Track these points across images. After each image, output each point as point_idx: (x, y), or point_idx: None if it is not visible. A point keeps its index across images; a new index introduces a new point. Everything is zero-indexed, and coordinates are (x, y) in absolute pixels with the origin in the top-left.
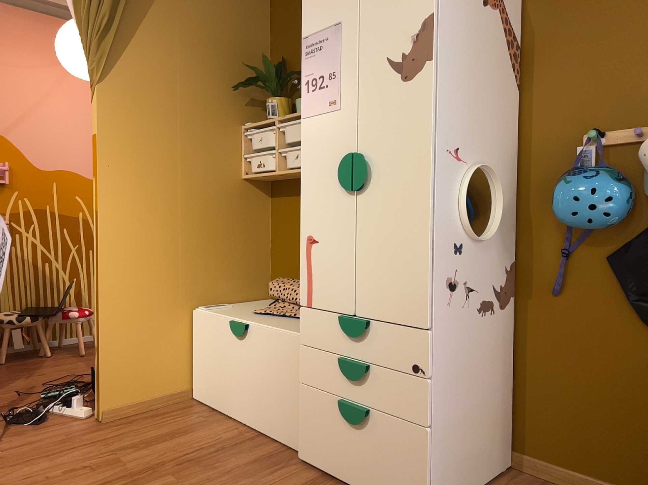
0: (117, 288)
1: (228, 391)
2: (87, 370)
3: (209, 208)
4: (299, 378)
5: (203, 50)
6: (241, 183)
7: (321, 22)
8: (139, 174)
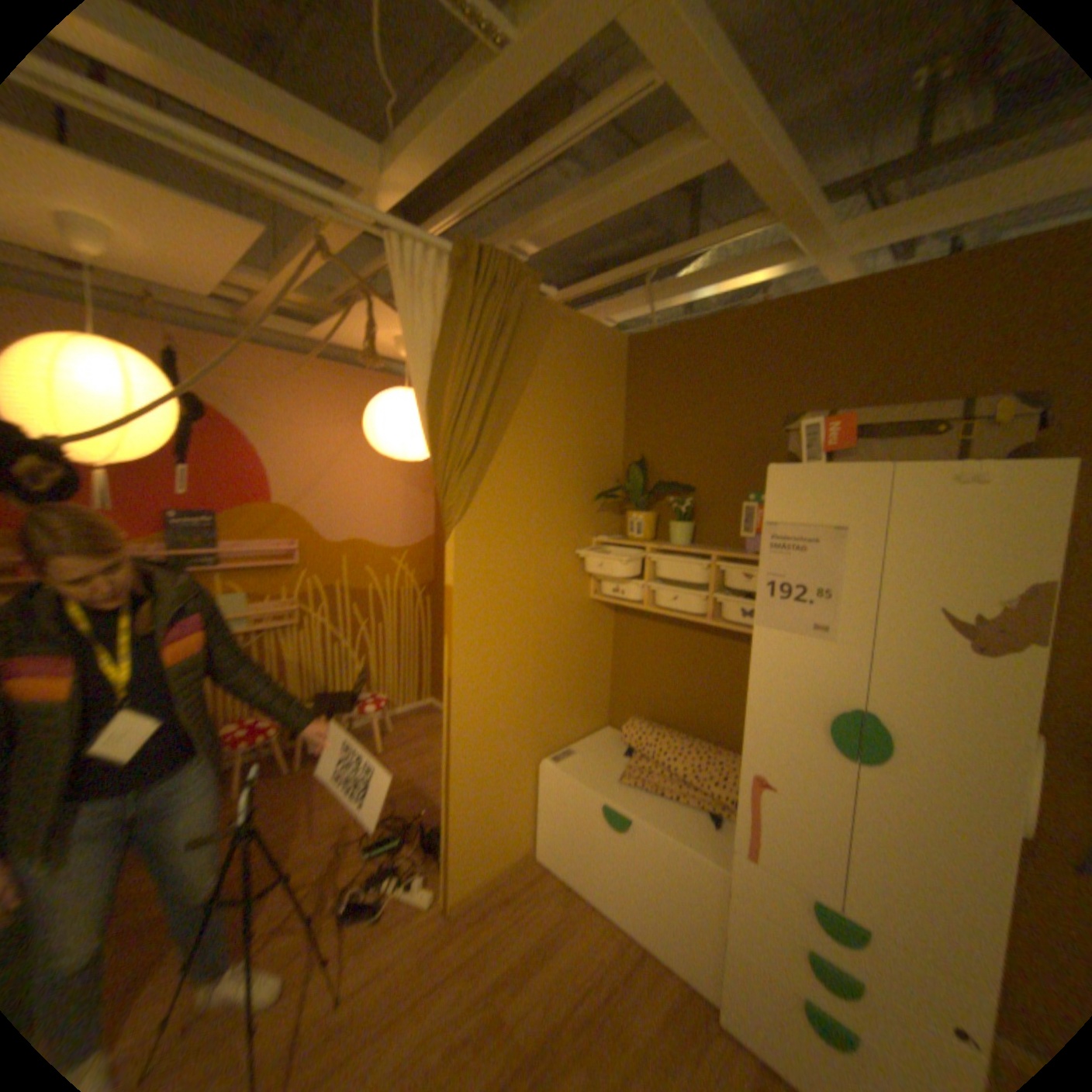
0: (469, 762)
1: (597, 879)
2: (397, 787)
3: (559, 641)
4: (729, 934)
5: (560, 455)
6: (589, 603)
7: (807, 512)
8: (494, 623)
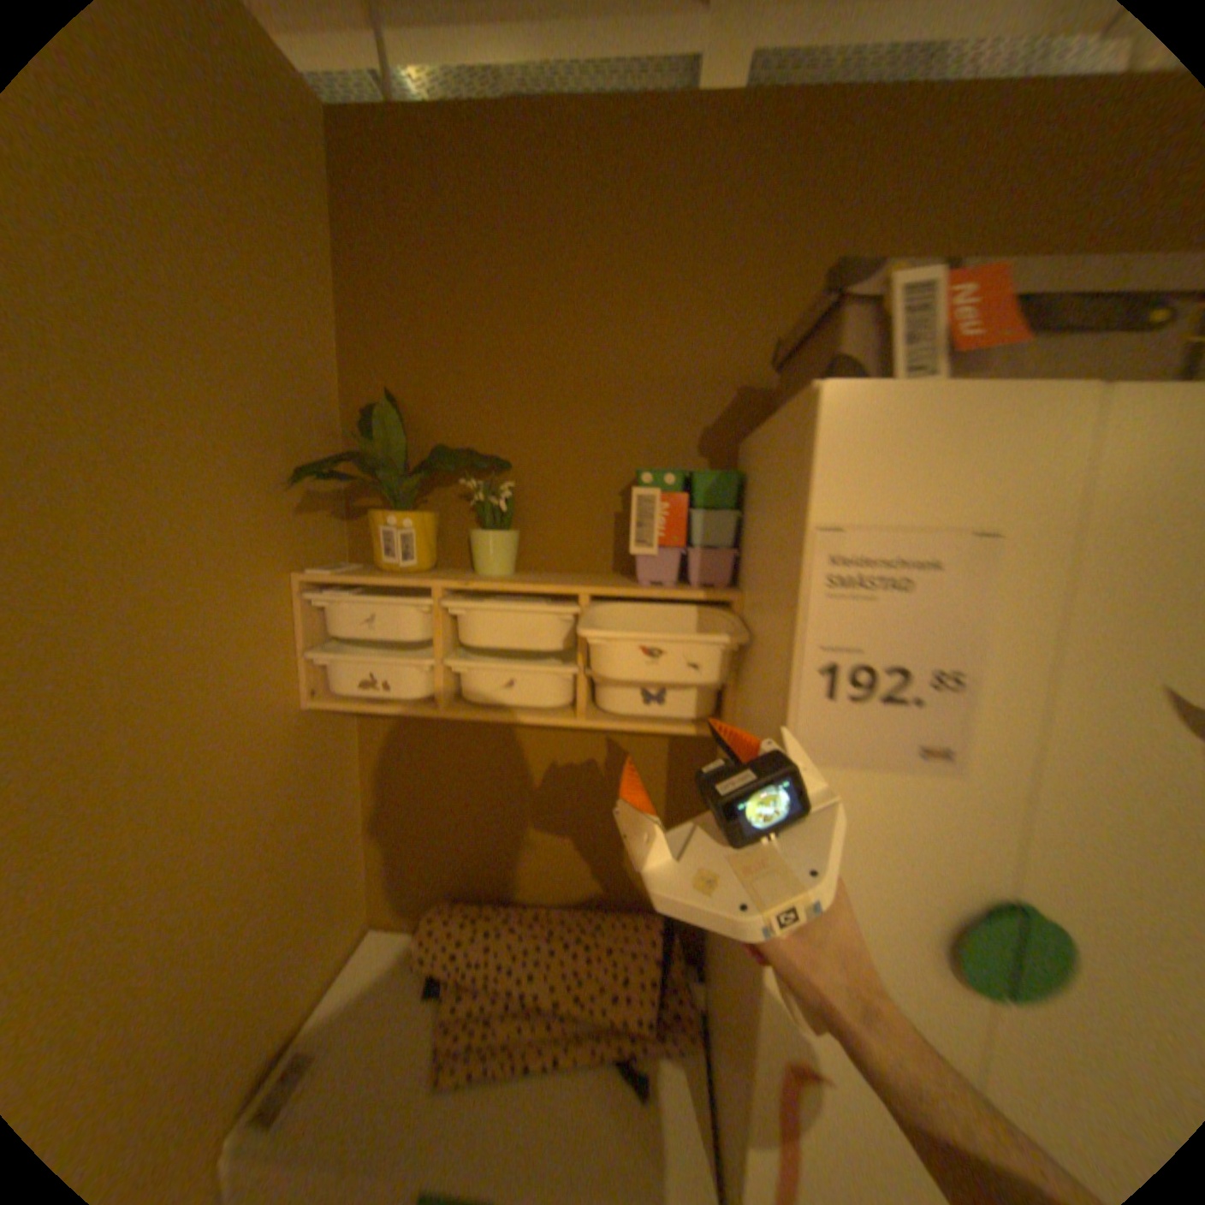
0: None
1: None
2: None
3: (232, 844)
4: None
5: (160, 346)
6: (301, 723)
7: (915, 498)
8: None
